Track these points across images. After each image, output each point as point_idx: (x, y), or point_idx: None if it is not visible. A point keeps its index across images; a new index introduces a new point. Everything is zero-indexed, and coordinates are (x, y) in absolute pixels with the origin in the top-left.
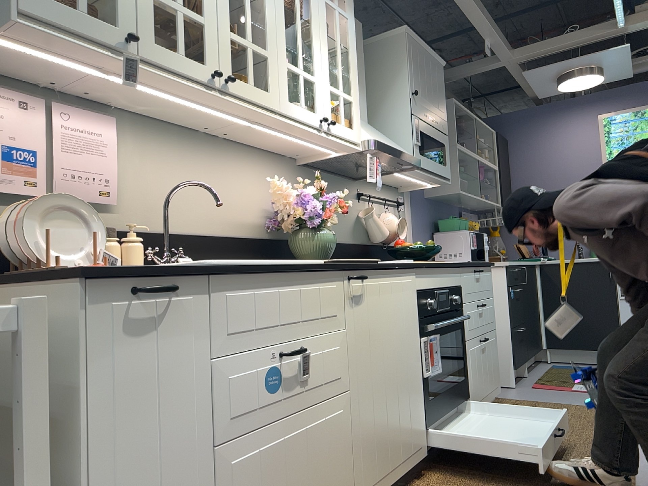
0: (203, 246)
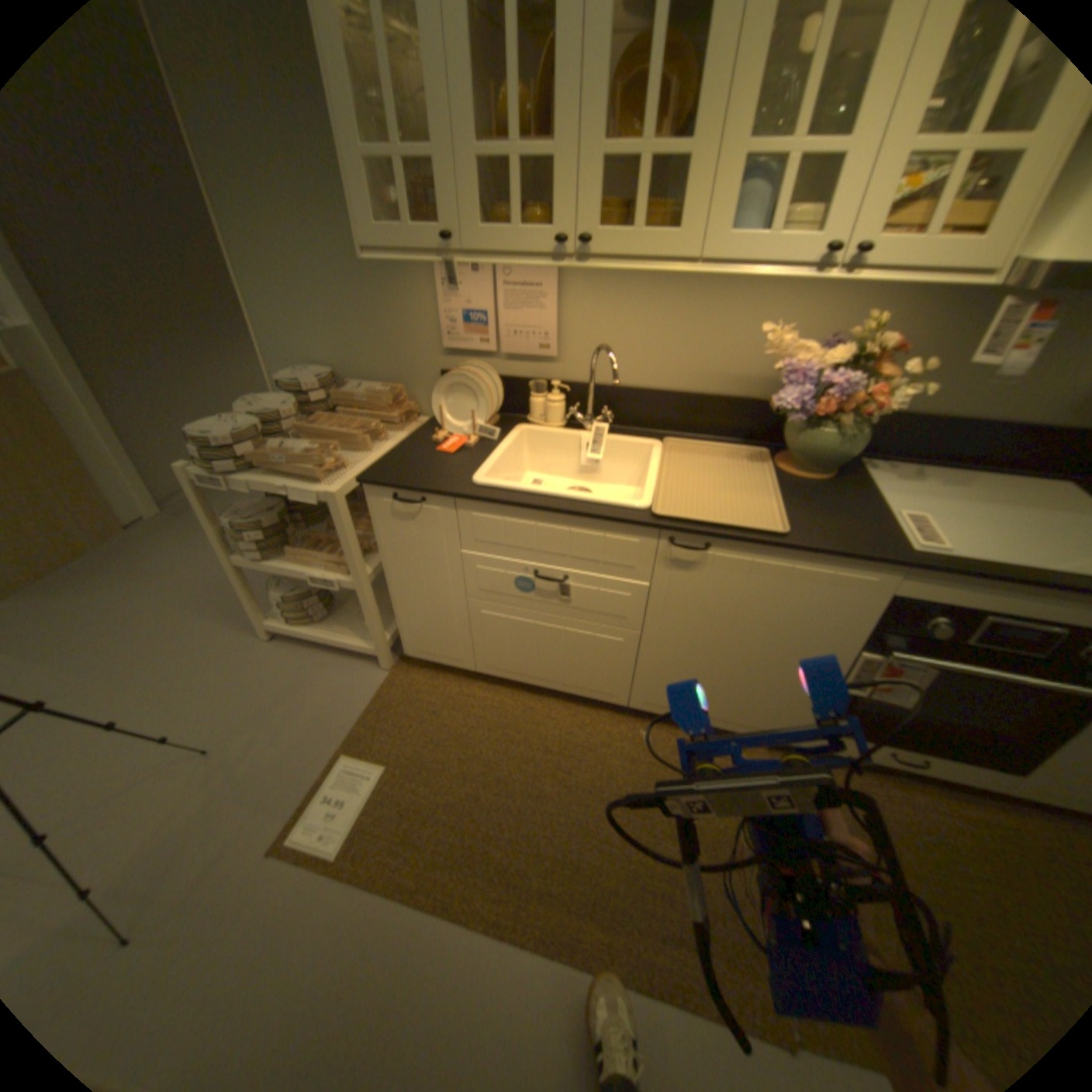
0: (658, 405)
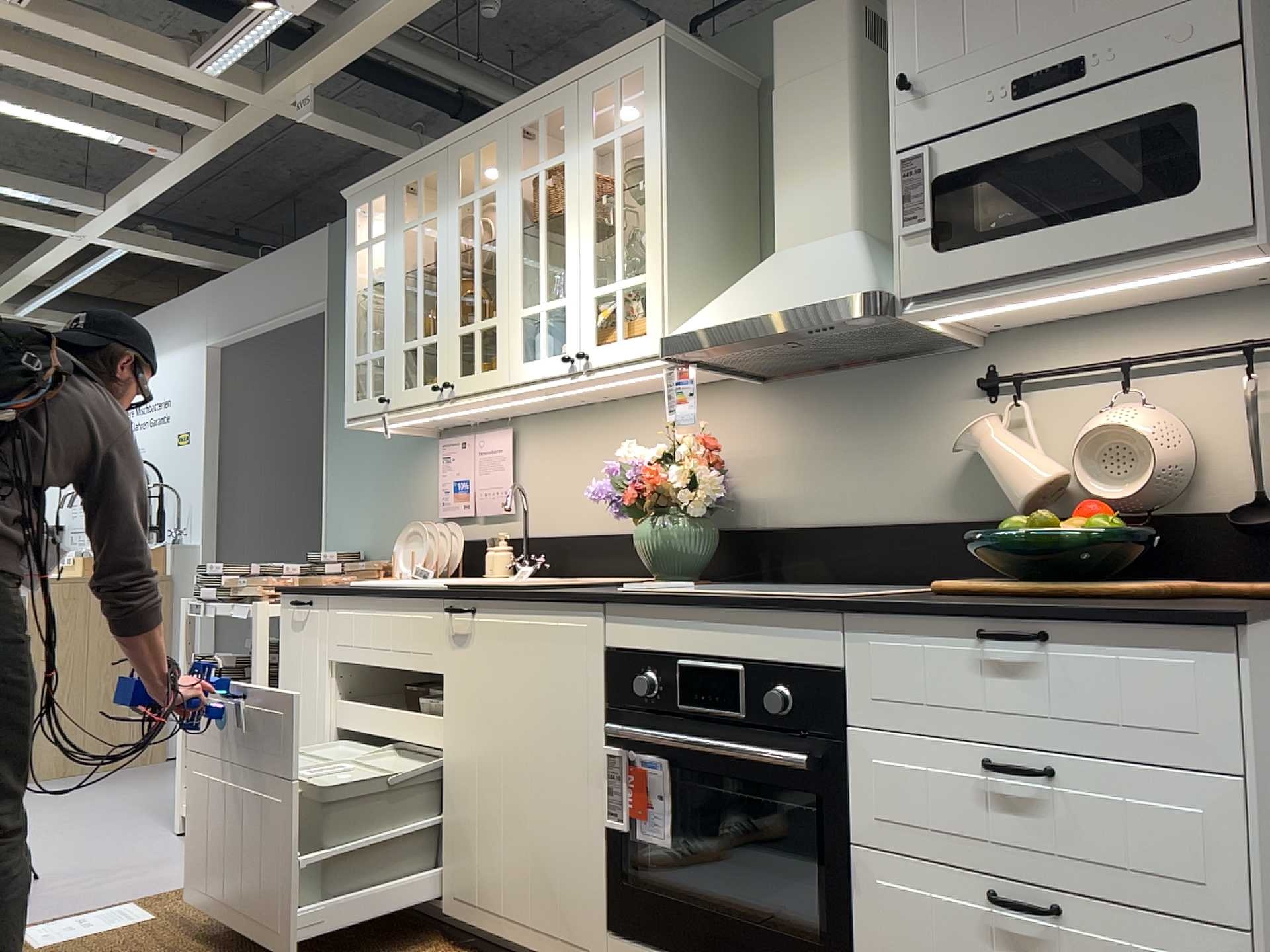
0: (589, 550)
